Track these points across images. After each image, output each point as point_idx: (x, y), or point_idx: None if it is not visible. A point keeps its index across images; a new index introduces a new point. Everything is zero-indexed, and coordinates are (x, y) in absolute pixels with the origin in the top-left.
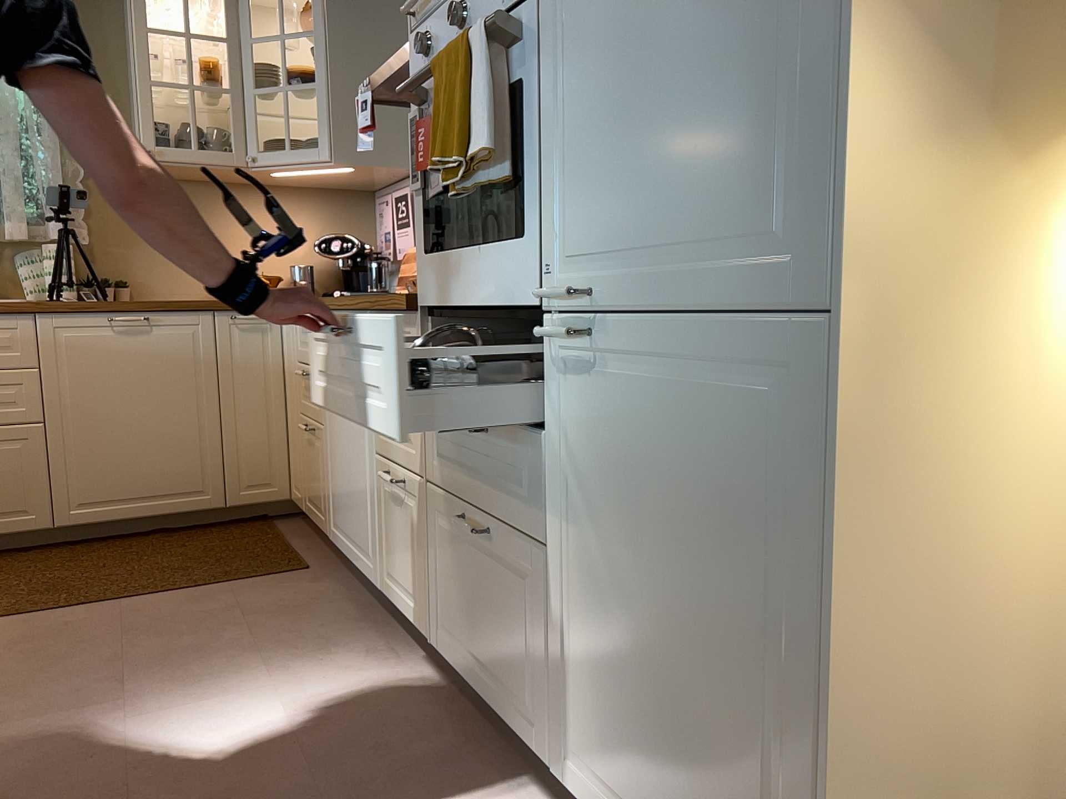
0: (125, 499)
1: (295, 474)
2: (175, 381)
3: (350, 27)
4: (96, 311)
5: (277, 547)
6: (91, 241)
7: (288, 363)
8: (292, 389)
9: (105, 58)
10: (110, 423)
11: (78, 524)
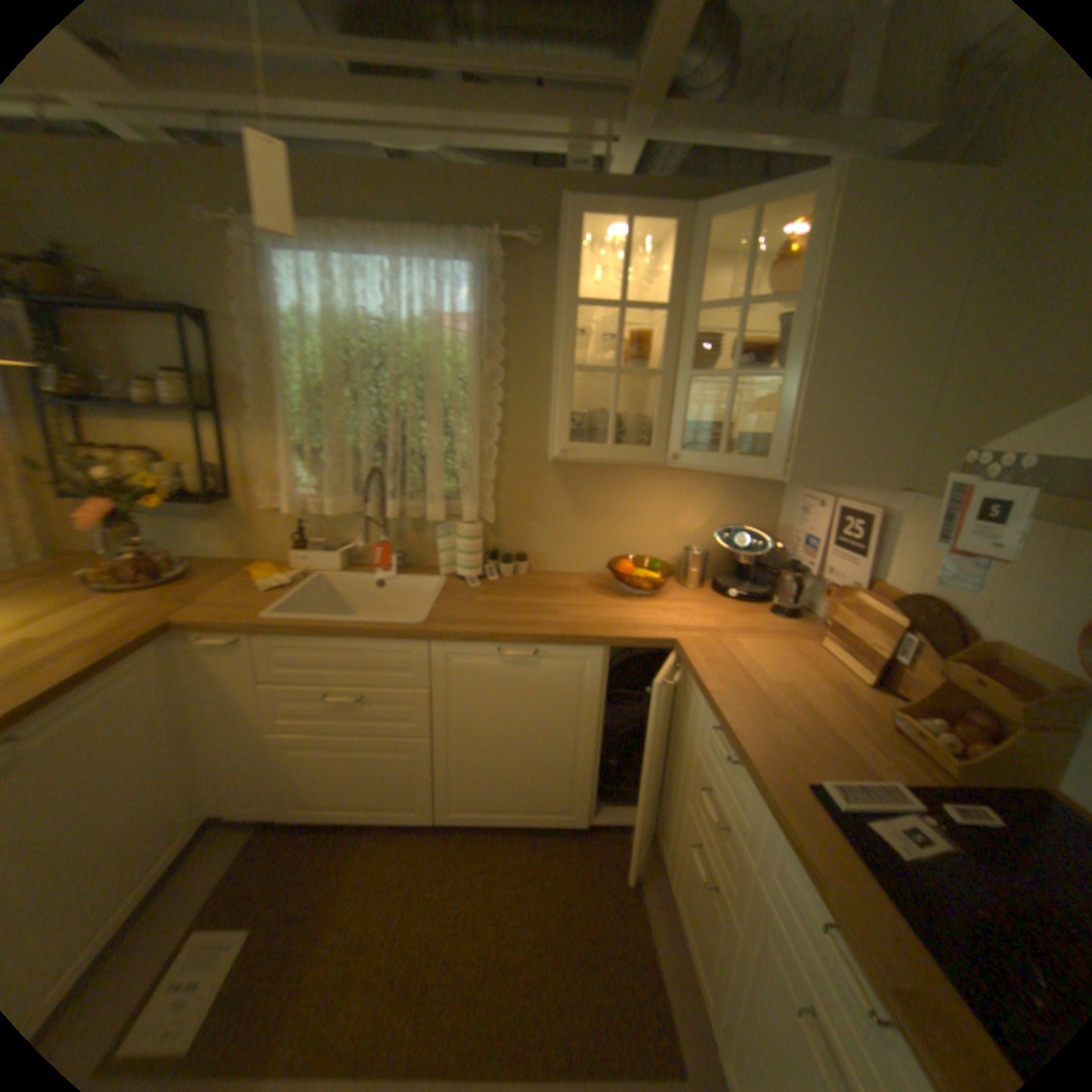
0: (495, 812)
1: (666, 833)
2: (555, 713)
3: (861, 281)
4: (484, 642)
5: (639, 951)
6: (496, 519)
7: (678, 717)
8: (680, 756)
9: (528, 325)
10: (488, 746)
11: (452, 827)
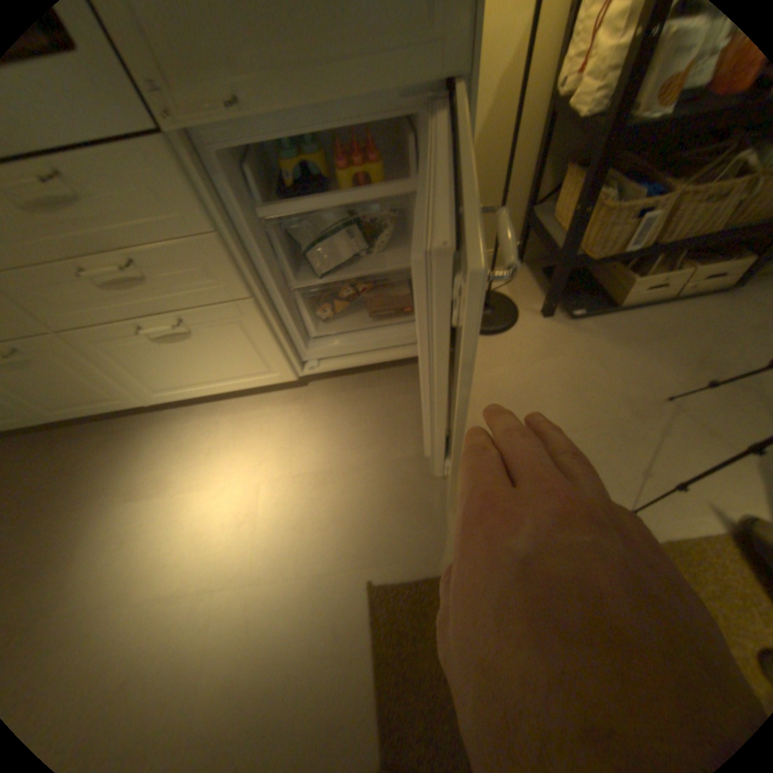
0: None
1: None
2: None
3: None
4: None
5: None
6: None
7: None
8: None
9: None
10: None
11: None
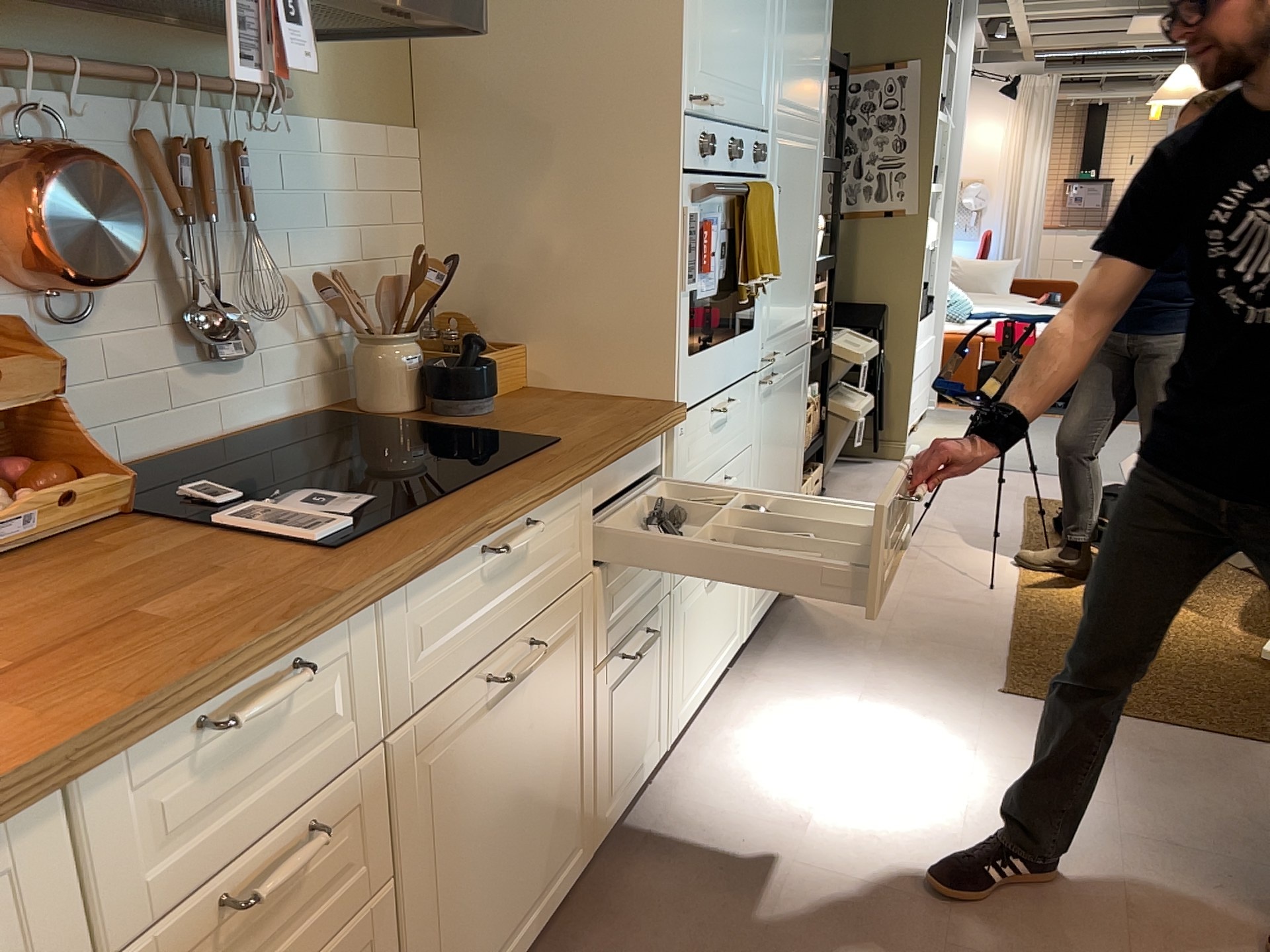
0: None
1: None
2: None
3: None
4: None
5: None
6: None
7: None
8: None
9: None
10: None
11: None
